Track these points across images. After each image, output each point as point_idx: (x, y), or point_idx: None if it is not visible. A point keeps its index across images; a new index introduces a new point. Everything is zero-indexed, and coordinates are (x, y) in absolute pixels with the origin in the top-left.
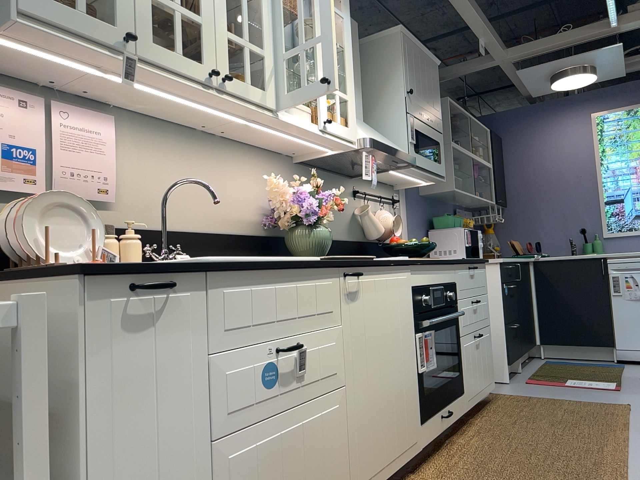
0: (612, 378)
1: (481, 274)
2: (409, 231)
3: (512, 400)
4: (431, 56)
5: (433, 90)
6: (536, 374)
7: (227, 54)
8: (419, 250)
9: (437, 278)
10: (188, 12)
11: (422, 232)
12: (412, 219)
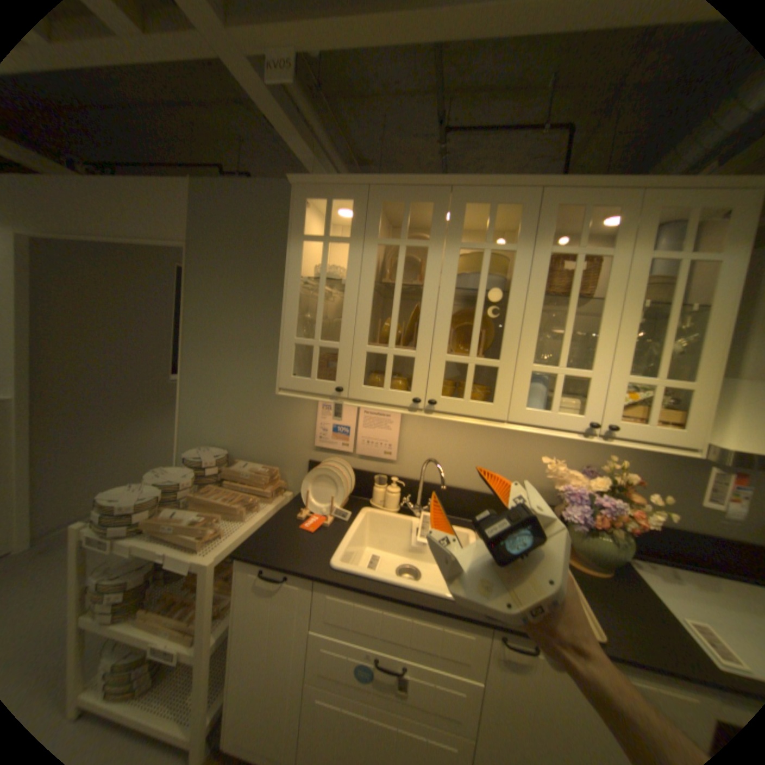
0: None
1: None
2: None
3: None
4: None
5: None
6: None
7: (442, 377)
8: None
9: None
10: (401, 351)
11: None
12: None
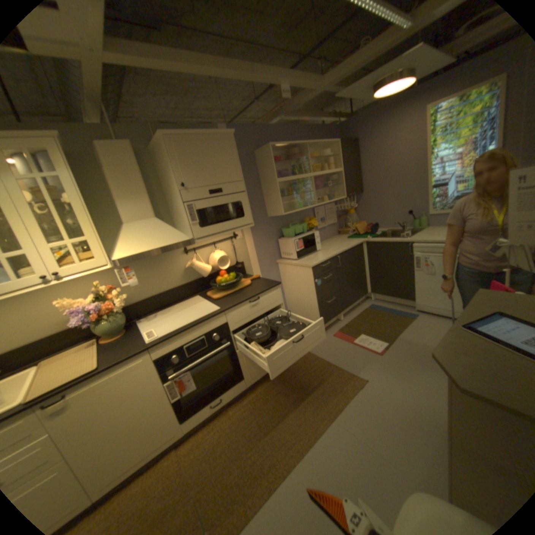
0: (391, 338)
1: (269, 297)
2: (255, 248)
3: (303, 361)
4: (216, 132)
5: (224, 162)
6: (347, 326)
7: None
8: (227, 285)
9: (194, 335)
10: None
11: (270, 242)
12: (257, 238)
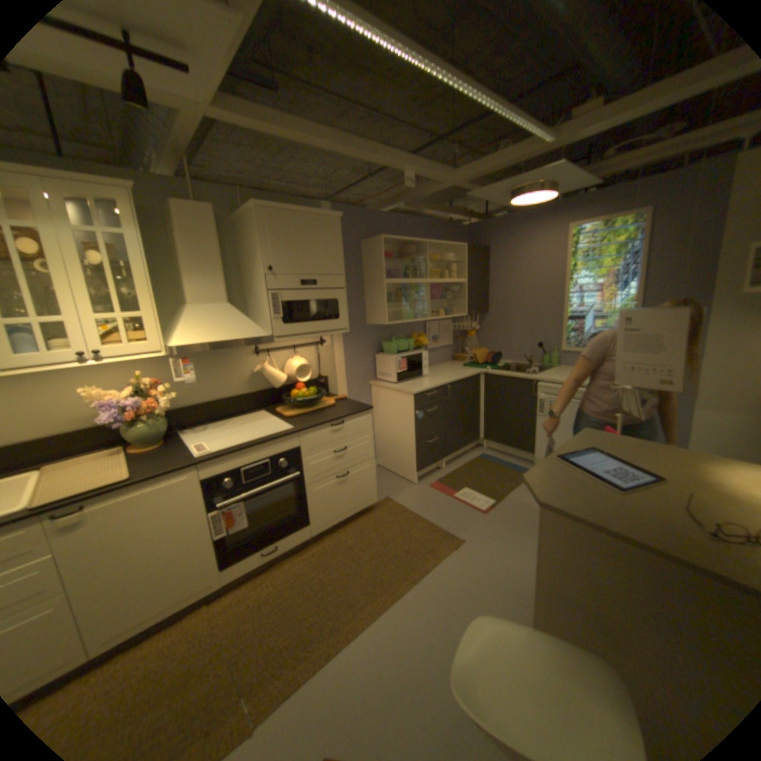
0: (500, 495)
1: (357, 423)
2: (345, 361)
3: (388, 513)
4: (321, 212)
5: (324, 249)
6: (449, 477)
7: None
8: (305, 401)
9: (257, 456)
10: None
11: (366, 357)
12: (350, 349)
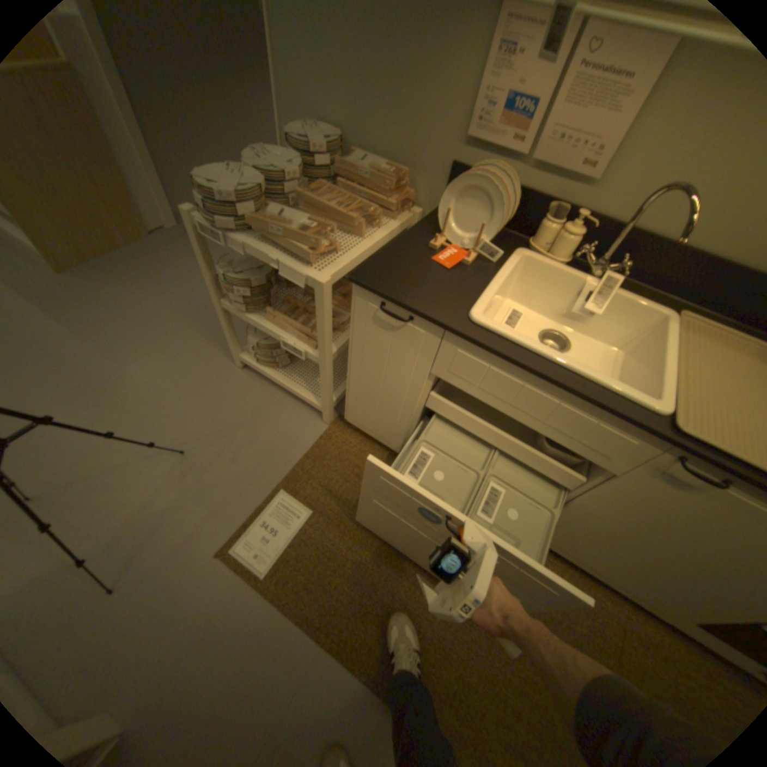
0: None
1: None
2: None
3: None
4: None
5: None
6: None
7: None
8: None
9: None
10: None
11: None
12: None
